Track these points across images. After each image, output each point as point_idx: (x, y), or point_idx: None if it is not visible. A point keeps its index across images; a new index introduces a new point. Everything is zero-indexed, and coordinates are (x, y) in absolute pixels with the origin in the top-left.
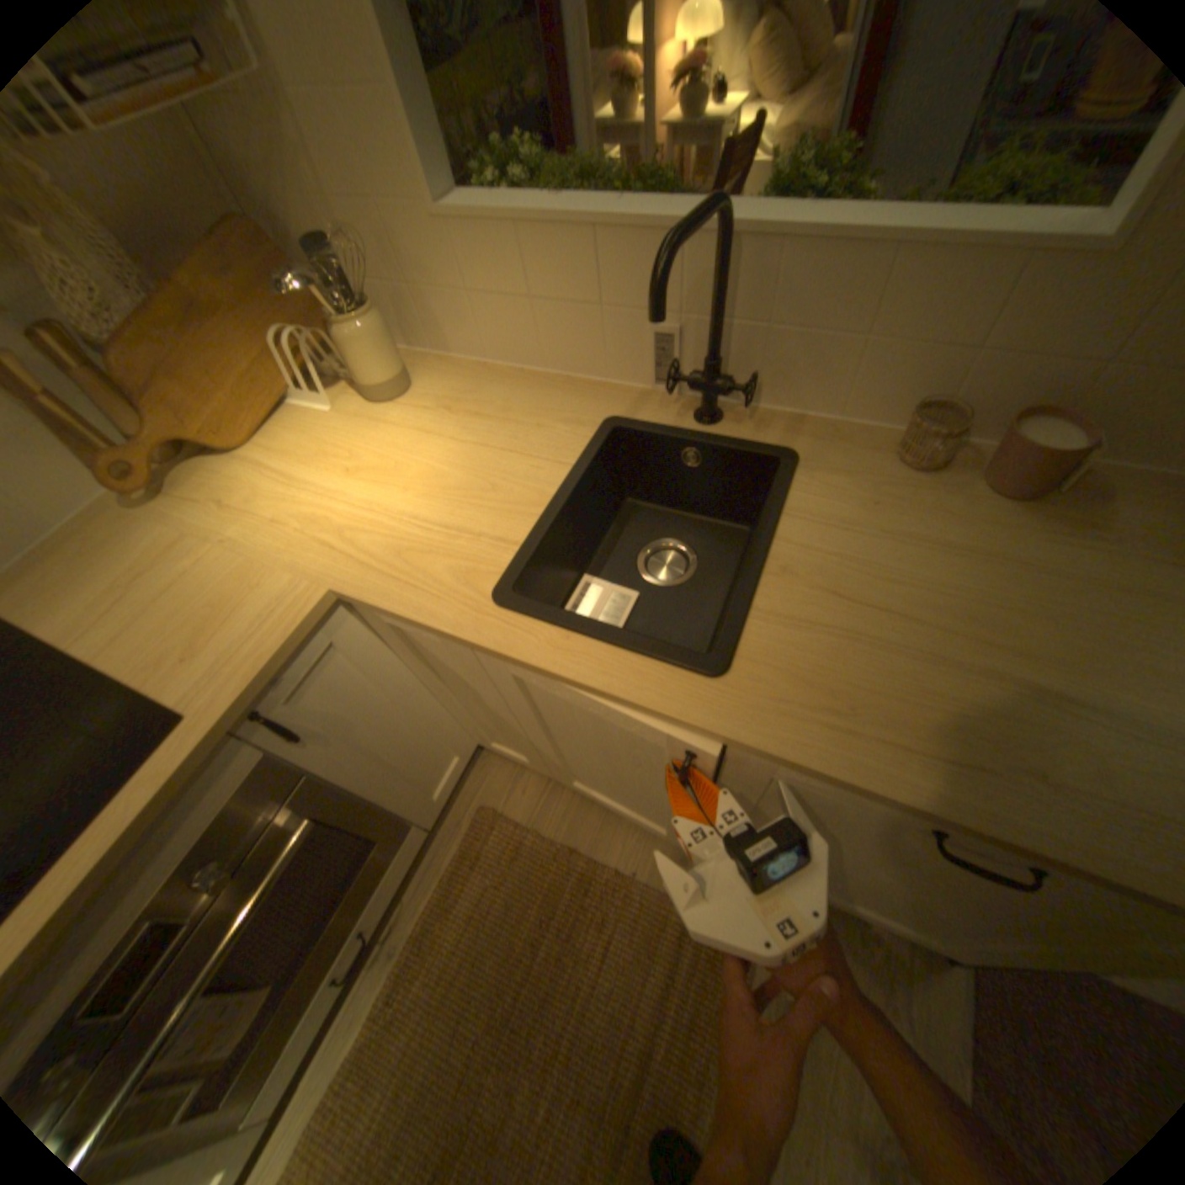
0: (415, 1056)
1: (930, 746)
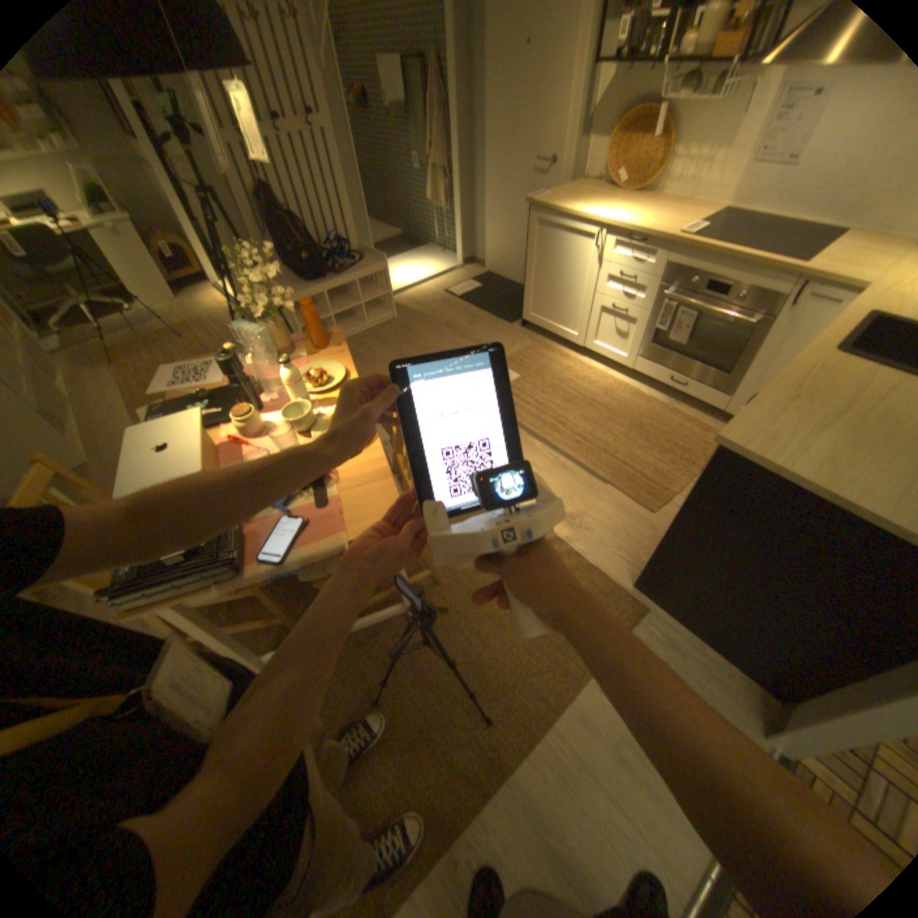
0: (635, 407)
1: (805, 383)
